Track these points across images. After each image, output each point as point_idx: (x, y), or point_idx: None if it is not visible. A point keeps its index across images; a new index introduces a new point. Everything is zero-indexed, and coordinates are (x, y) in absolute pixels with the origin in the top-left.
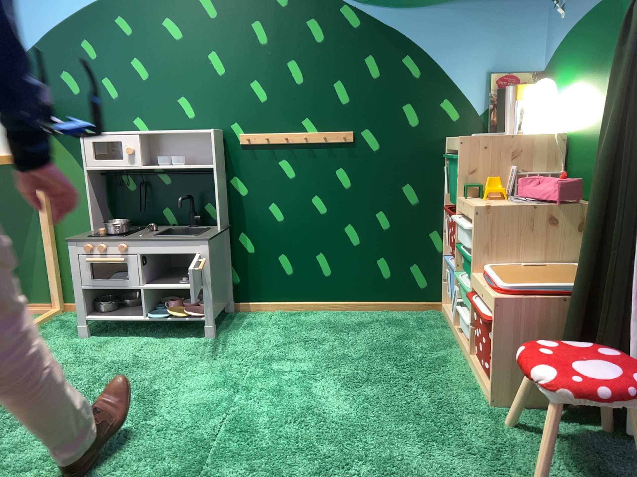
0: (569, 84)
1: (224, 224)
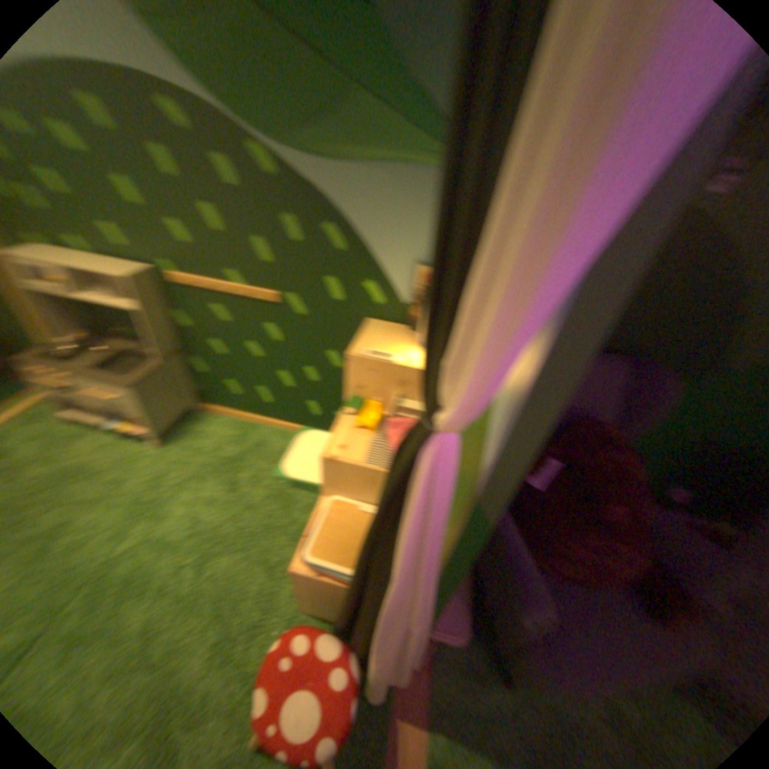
0: None
1: (172, 348)
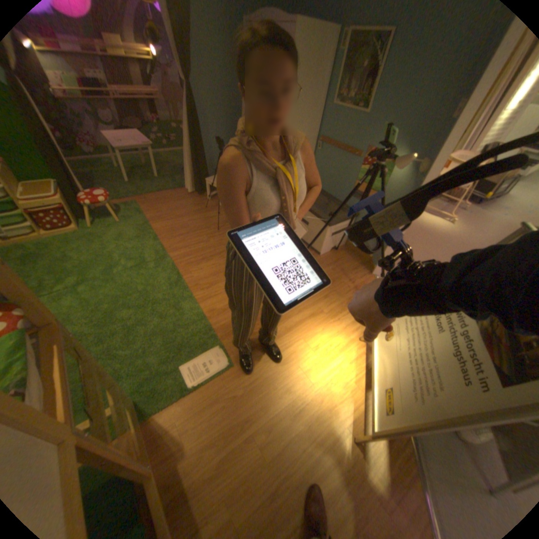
0: None
1: None
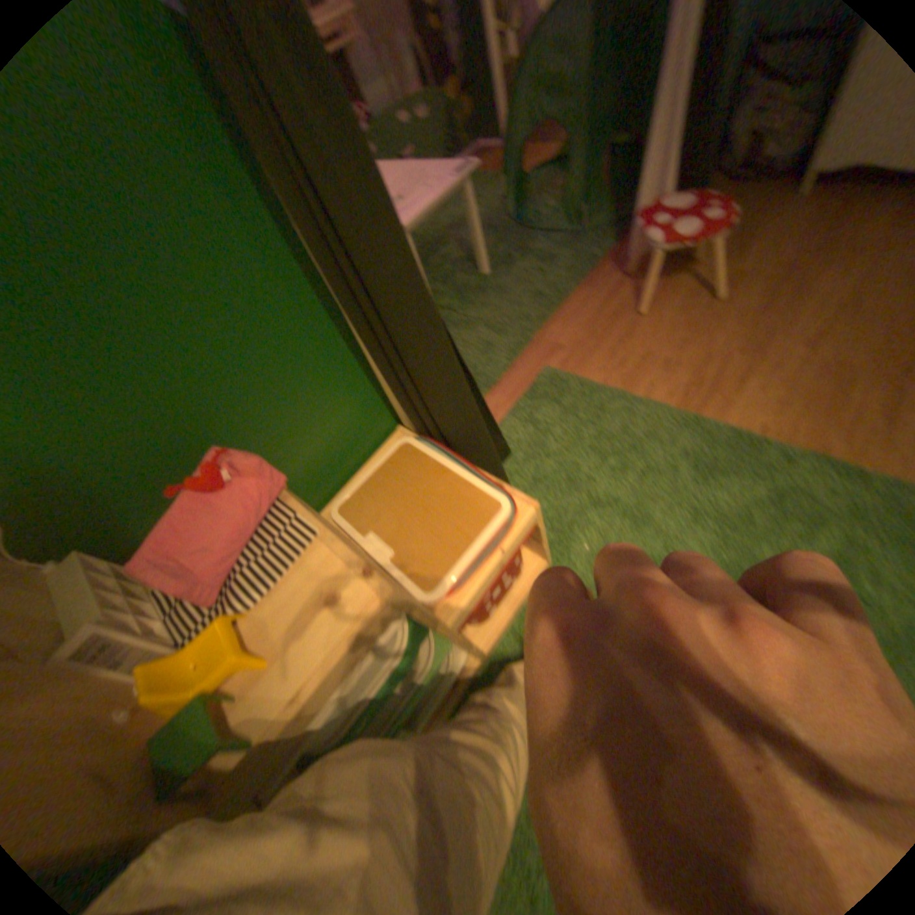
0: None
1: None
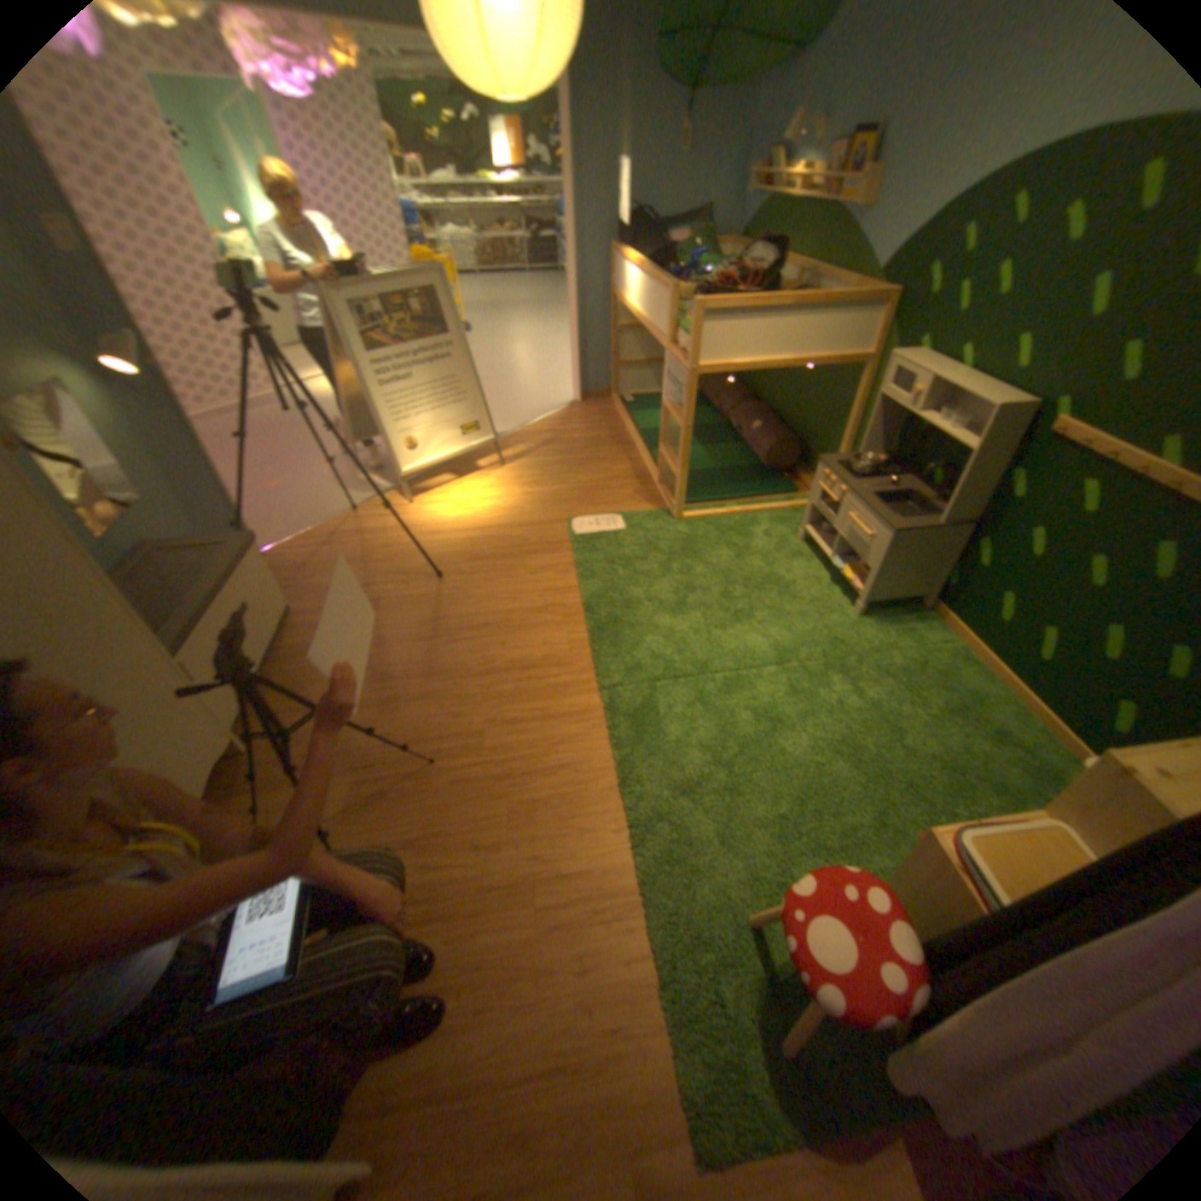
0: None
1: (975, 518)
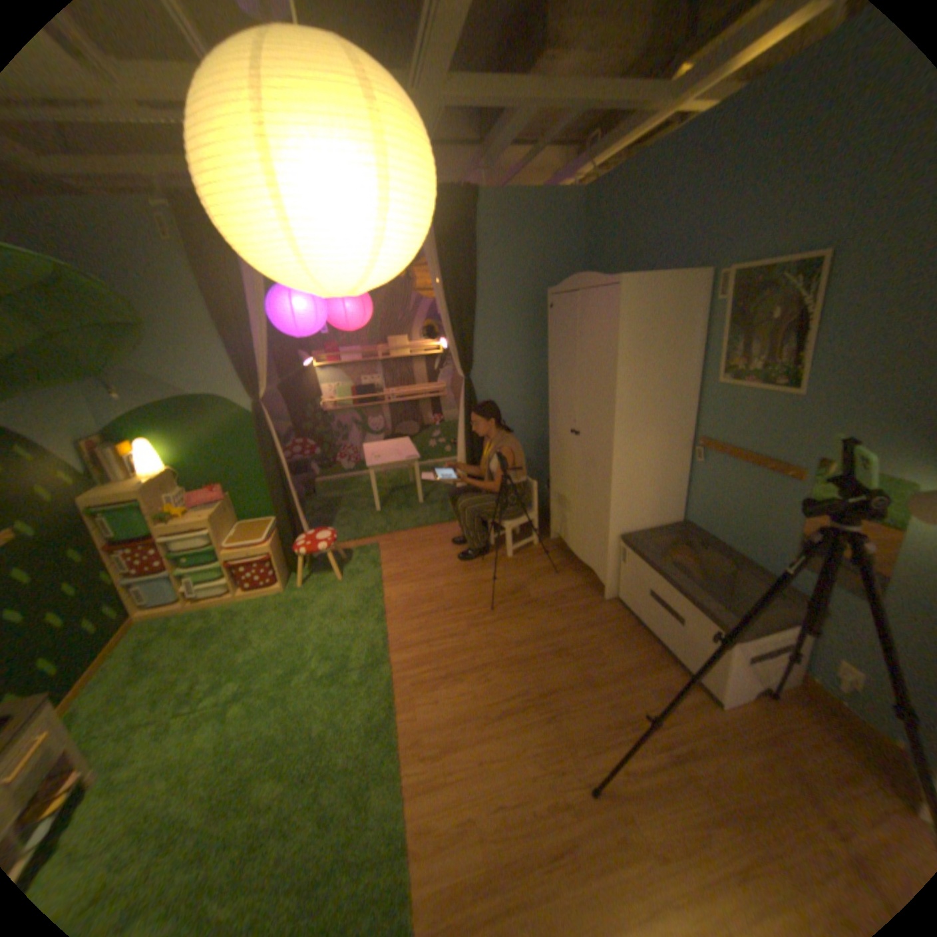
0: (154, 440)
1: None
